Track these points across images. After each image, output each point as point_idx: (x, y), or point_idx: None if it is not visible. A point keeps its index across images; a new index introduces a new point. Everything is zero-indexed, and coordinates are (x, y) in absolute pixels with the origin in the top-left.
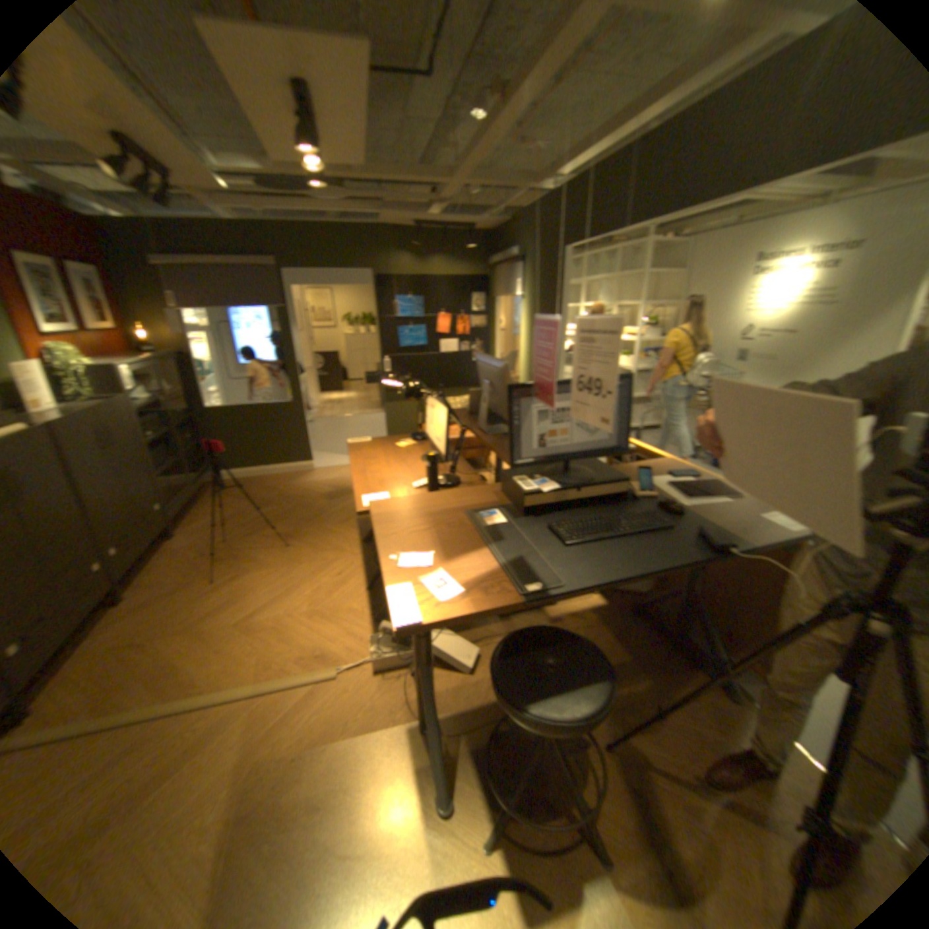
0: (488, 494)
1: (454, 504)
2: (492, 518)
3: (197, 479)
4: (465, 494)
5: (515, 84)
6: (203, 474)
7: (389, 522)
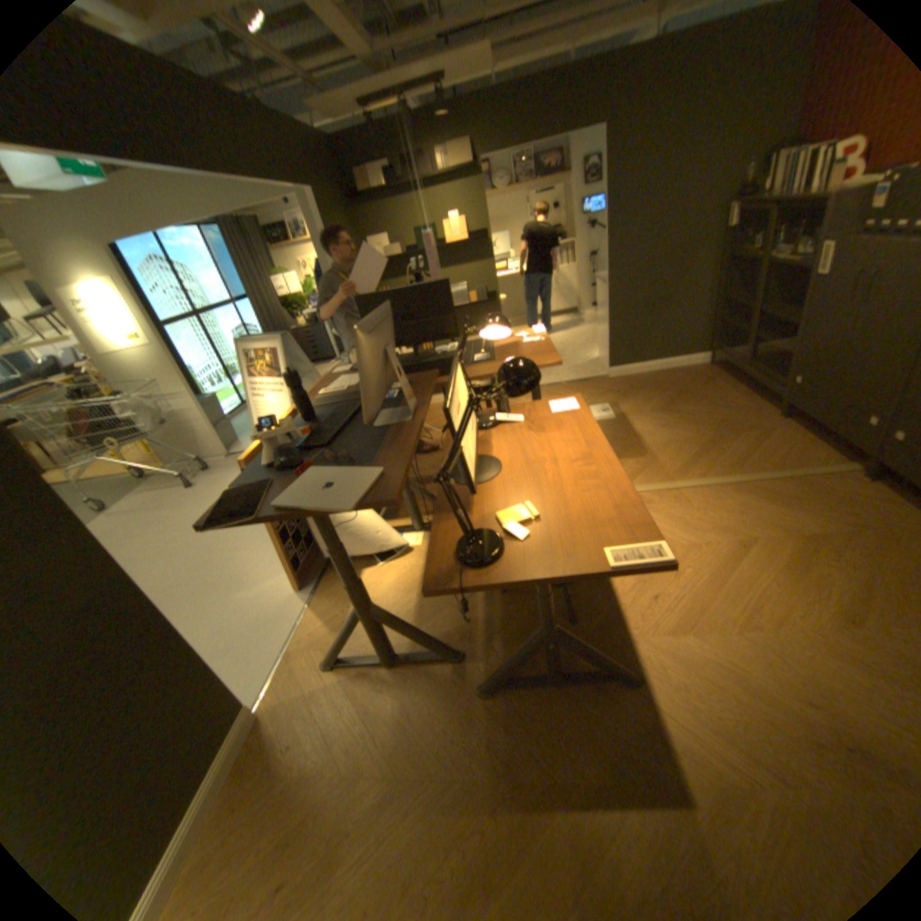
0: (469, 372)
1: (498, 364)
2: (481, 356)
3: None
4: (485, 371)
5: None
6: None
7: (544, 351)
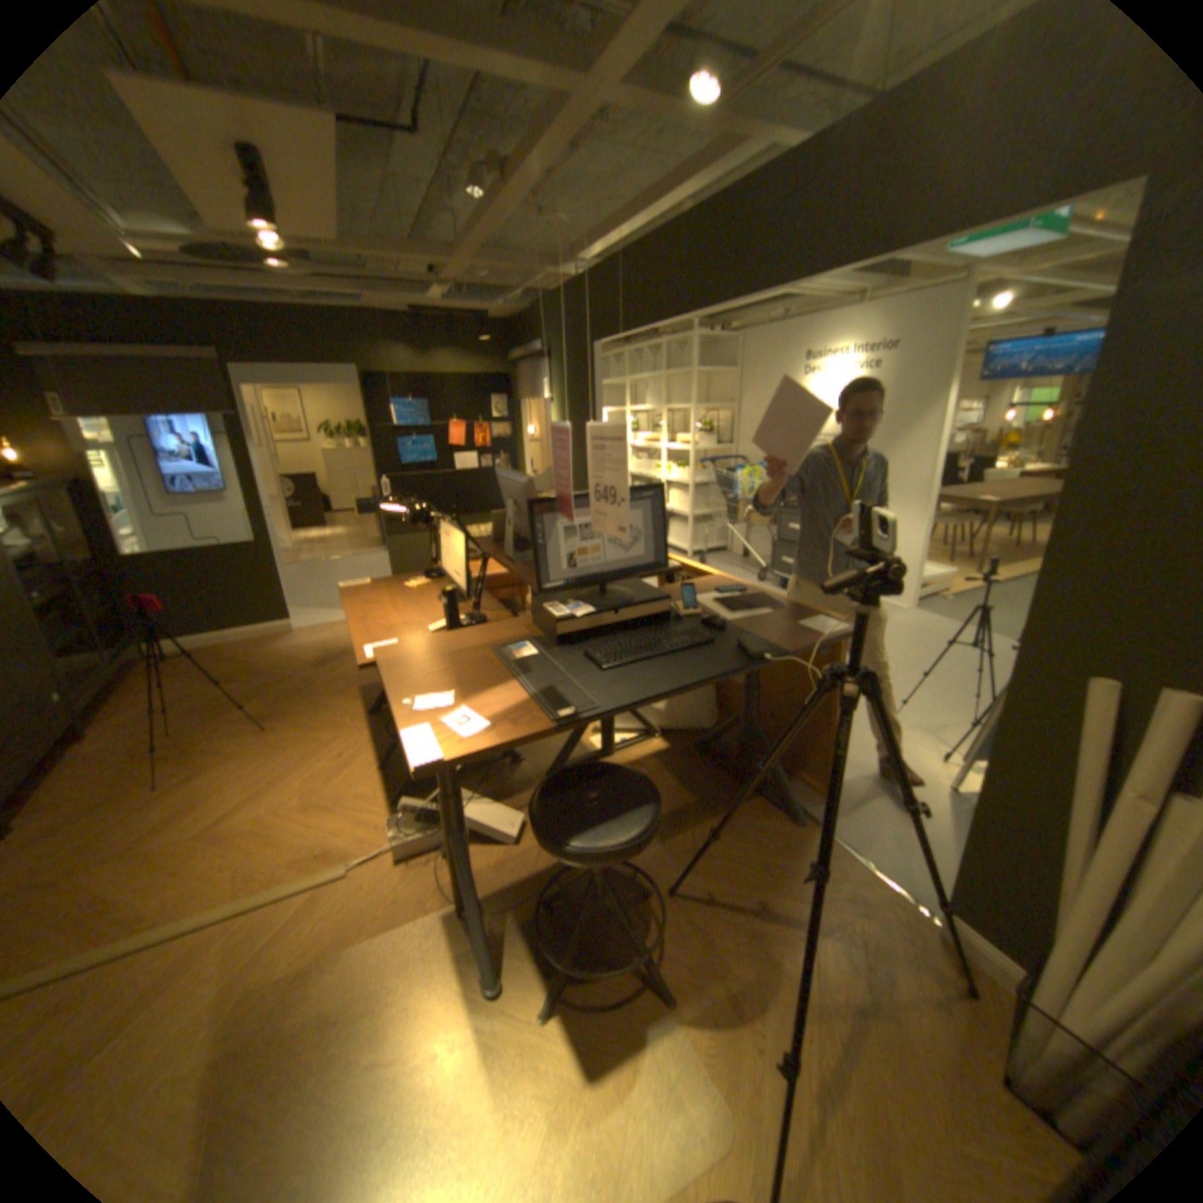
0: (517, 627)
1: (478, 641)
2: (522, 651)
3: (113, 656)
4: (491, 630)
5: (514, 164)
6: (122, 649)
7: (400, 667)
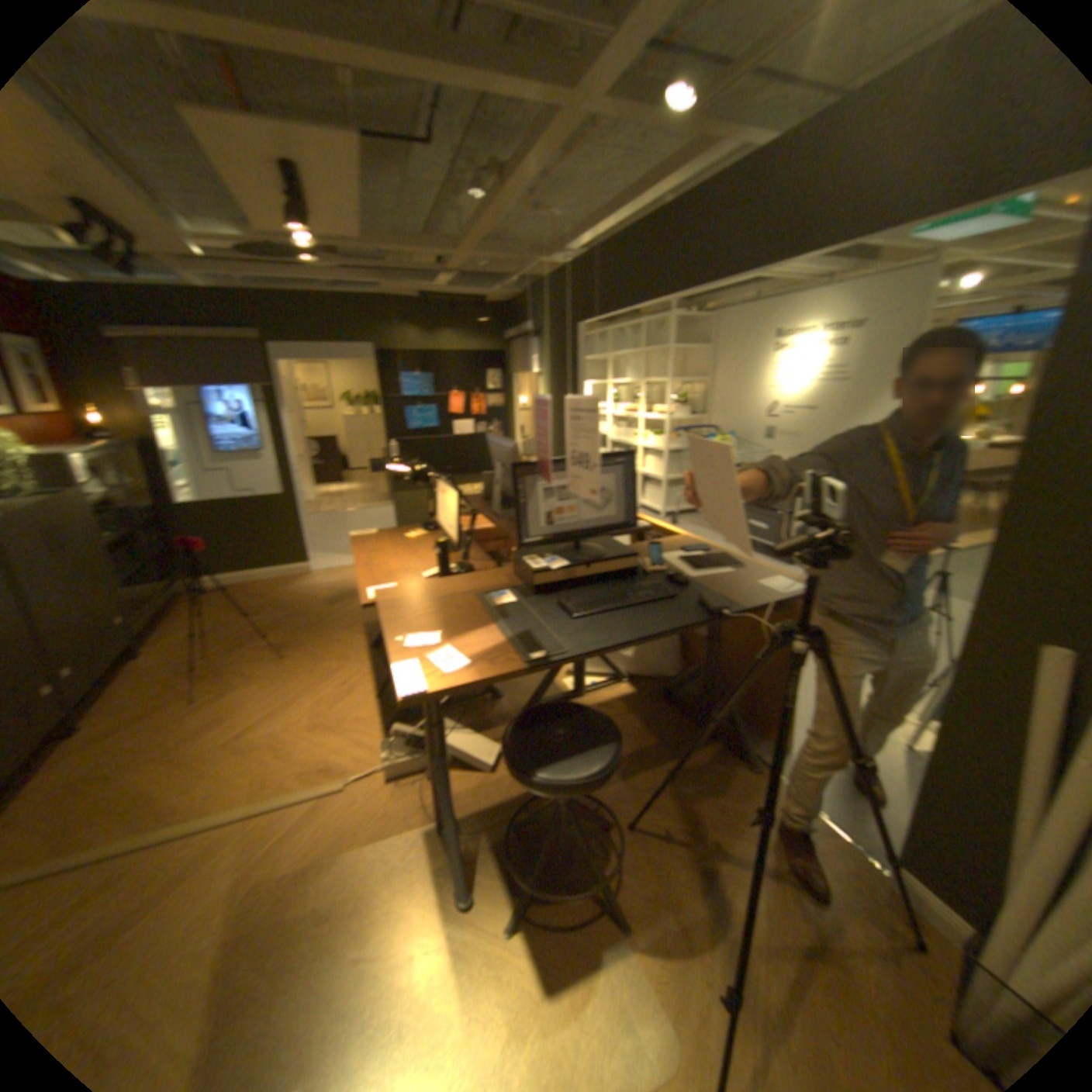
0: (497, 577)
1: (462, 588)
2: (500, 599)
3: (160, 590)
4: (474, 579)
5: (508, 169)
6: (167, 584)
7: (393, 609)
